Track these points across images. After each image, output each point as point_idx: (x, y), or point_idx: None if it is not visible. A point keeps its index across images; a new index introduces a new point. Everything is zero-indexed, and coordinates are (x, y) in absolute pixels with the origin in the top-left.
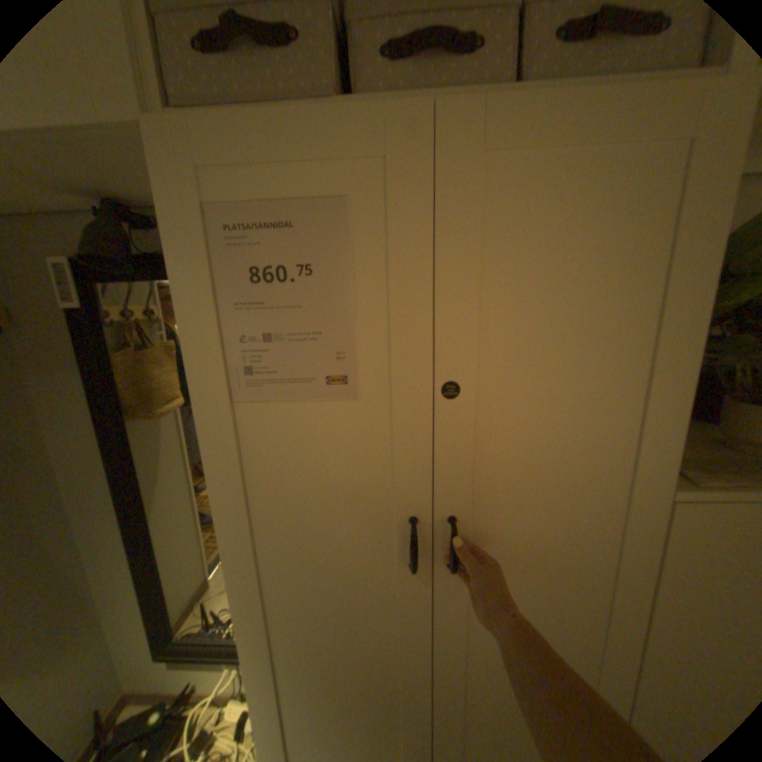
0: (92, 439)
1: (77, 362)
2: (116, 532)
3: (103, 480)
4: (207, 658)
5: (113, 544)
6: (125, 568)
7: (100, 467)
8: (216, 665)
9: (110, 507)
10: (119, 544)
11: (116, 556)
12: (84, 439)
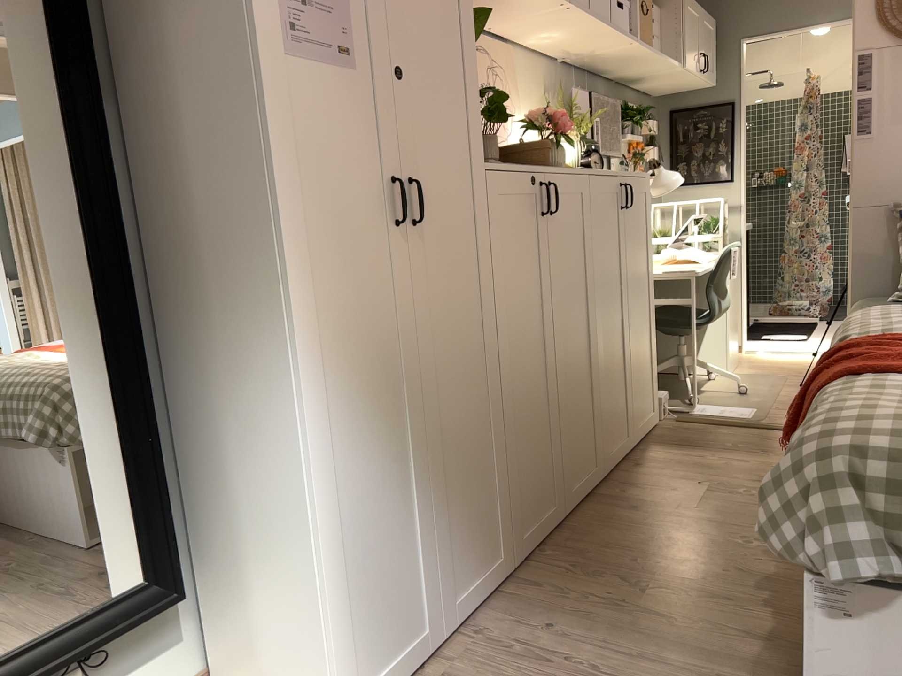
0: None
1: None
2: None
3: None
4: None
5: None
6: None
7: None
8: None
9: None
10: None
11: None
12: None
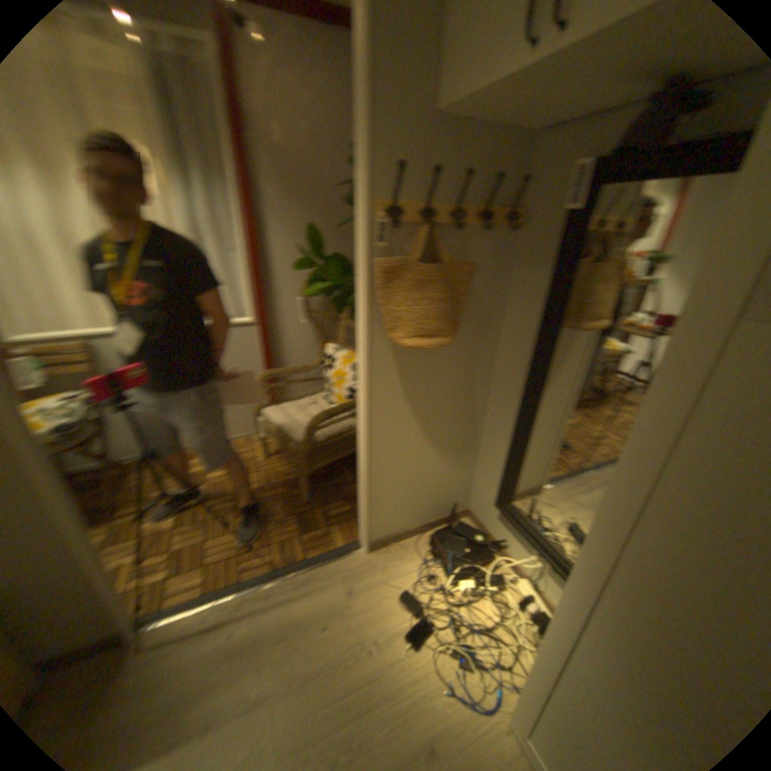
0: (535, 330)
1: (555, 263)
2: (516, 407)
3: (526, 365)
4: (528, 540)
5: (510, 414)
6: (509, 436)
7: (529, 354)
8: (531, 550)
9: (521, 387)
10: (514, 417)
11: (508, 424)
12: (529, 328)
